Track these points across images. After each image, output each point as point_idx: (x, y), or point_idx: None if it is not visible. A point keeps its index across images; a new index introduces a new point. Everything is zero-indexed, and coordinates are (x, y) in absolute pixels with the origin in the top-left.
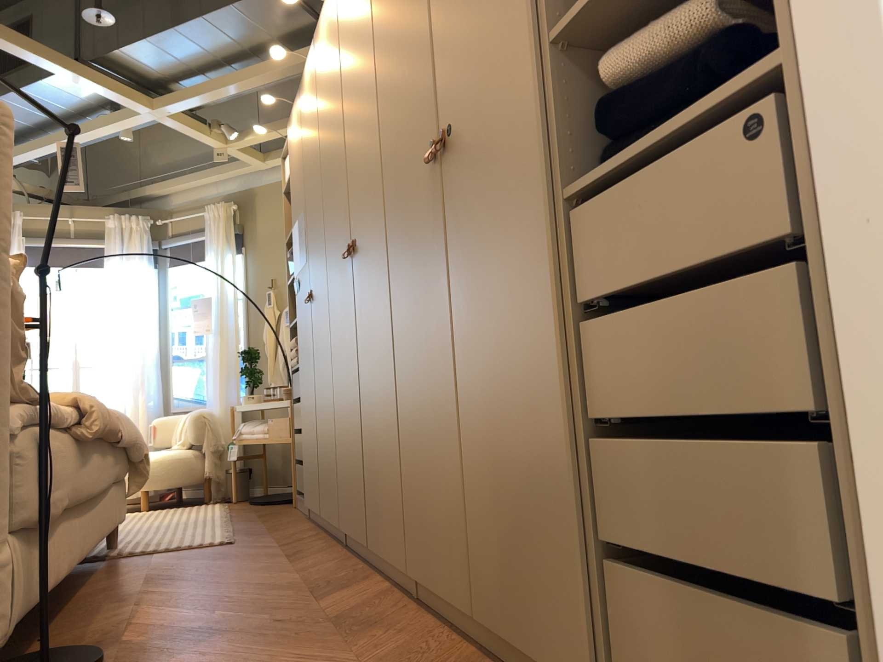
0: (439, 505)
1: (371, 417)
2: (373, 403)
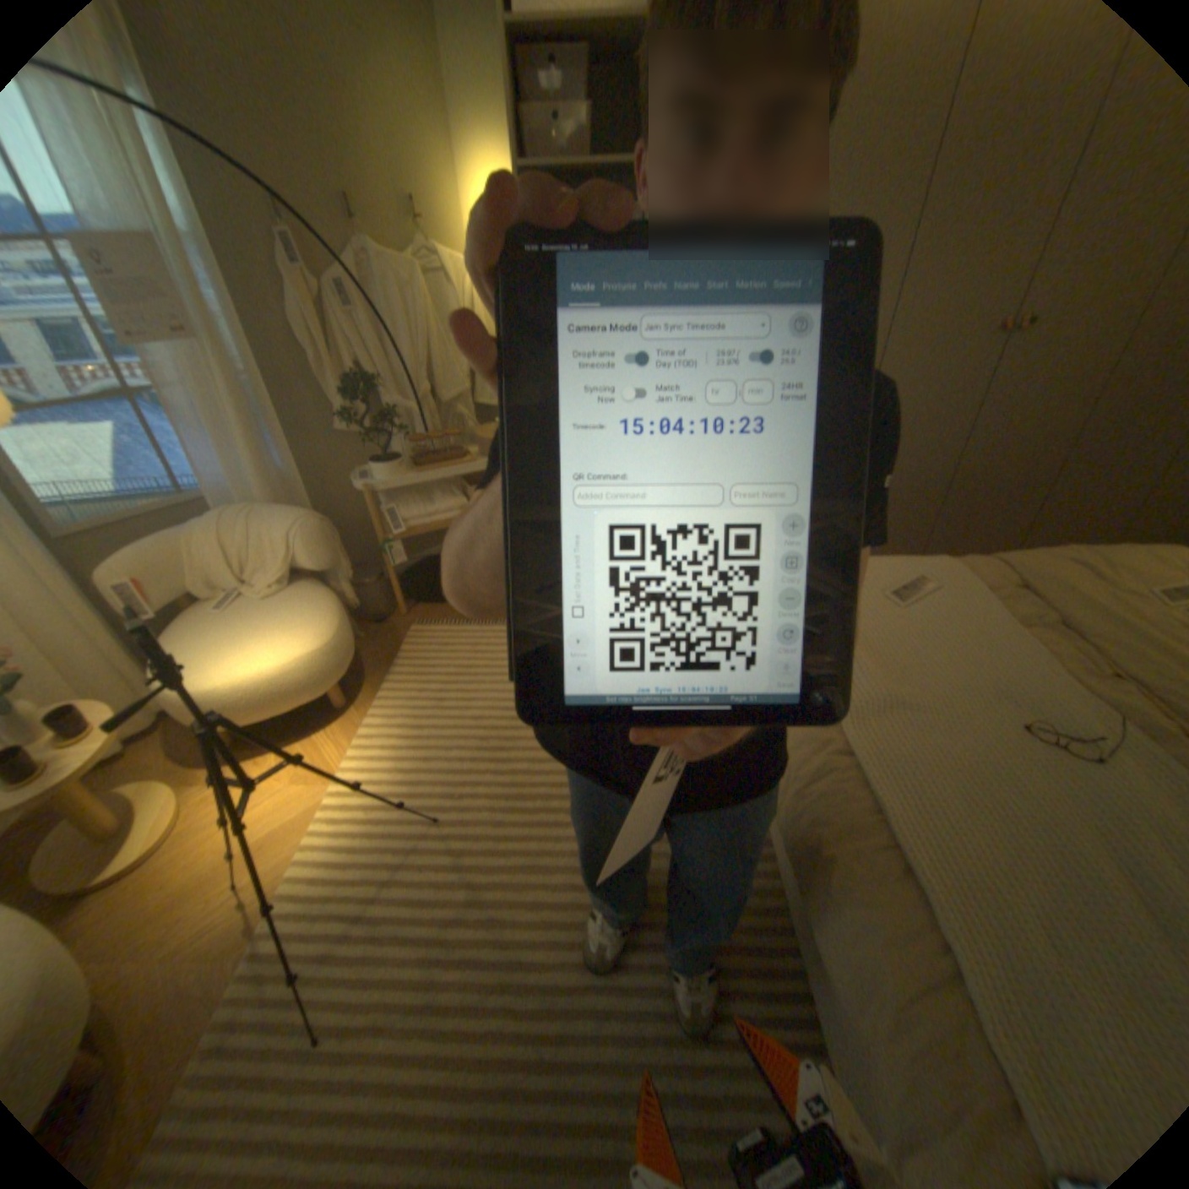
0: (1097, 522)
1: (976, 479)
2: (991, 469)
